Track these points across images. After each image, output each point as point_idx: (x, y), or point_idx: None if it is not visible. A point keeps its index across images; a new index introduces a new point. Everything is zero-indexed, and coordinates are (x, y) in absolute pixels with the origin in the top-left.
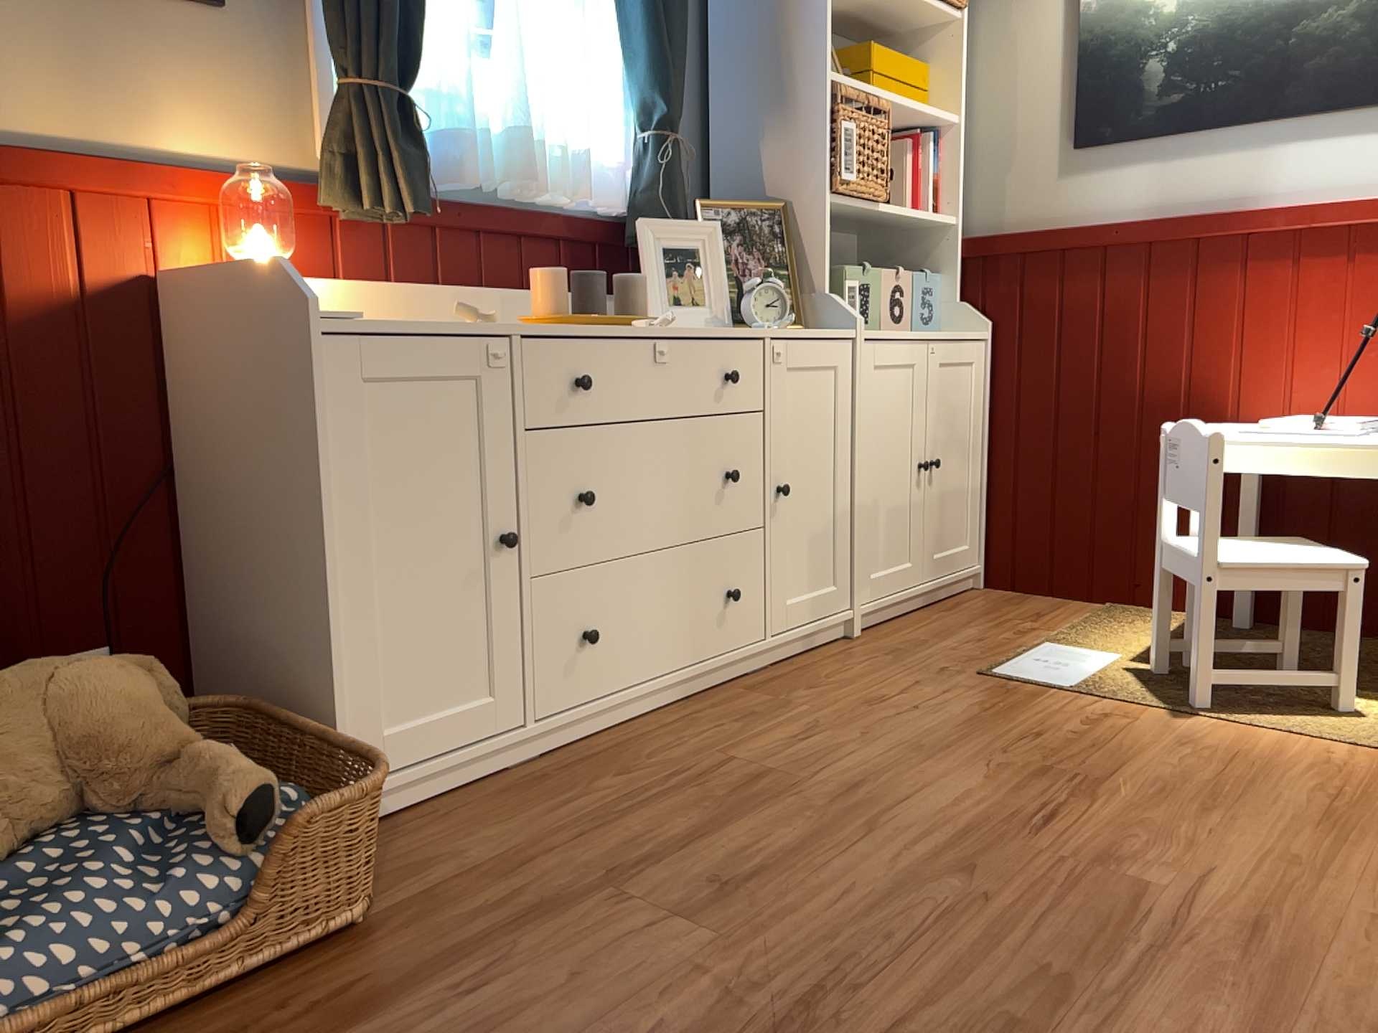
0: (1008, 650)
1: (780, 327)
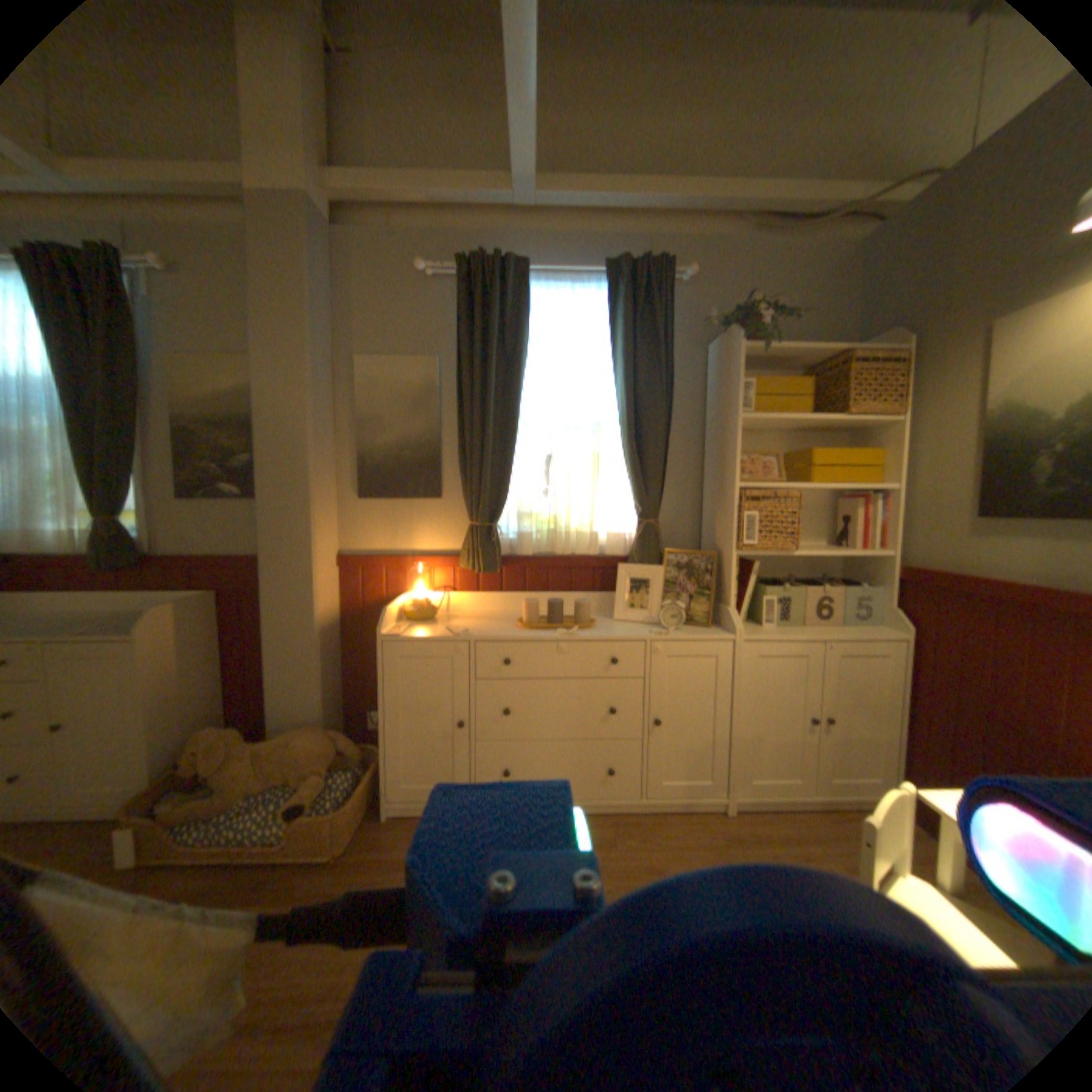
0: None
1: (675, 631)
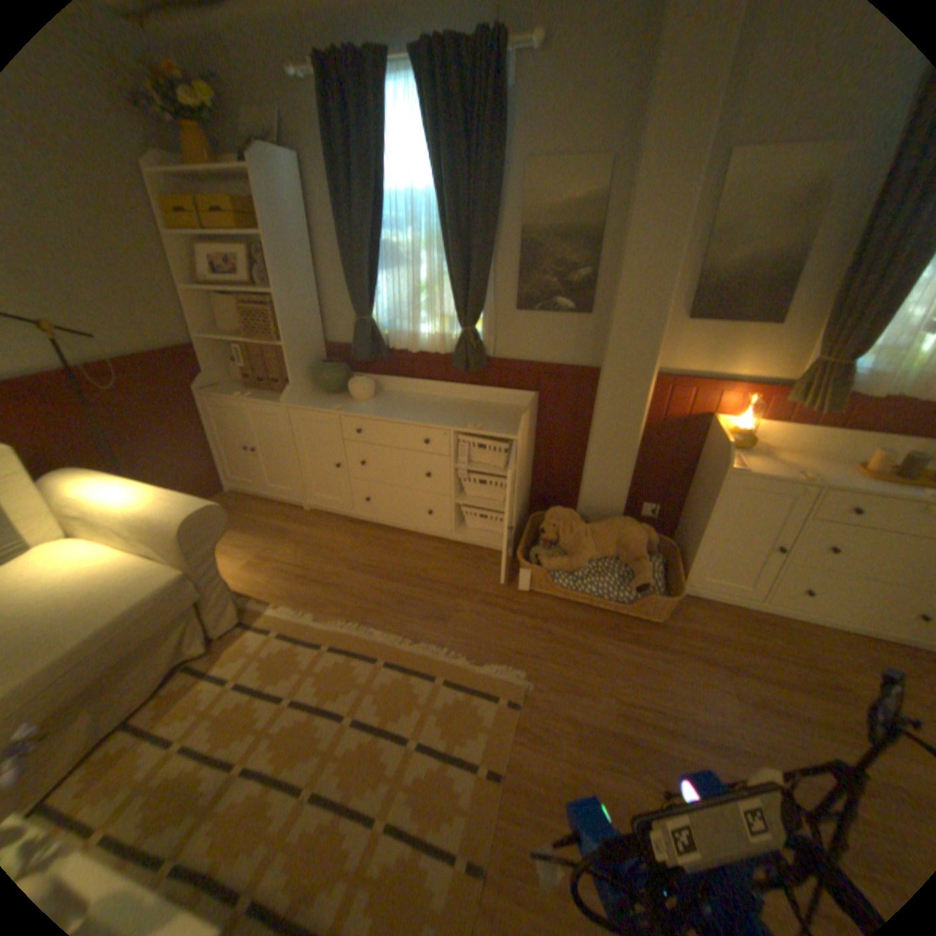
0: None
1: None
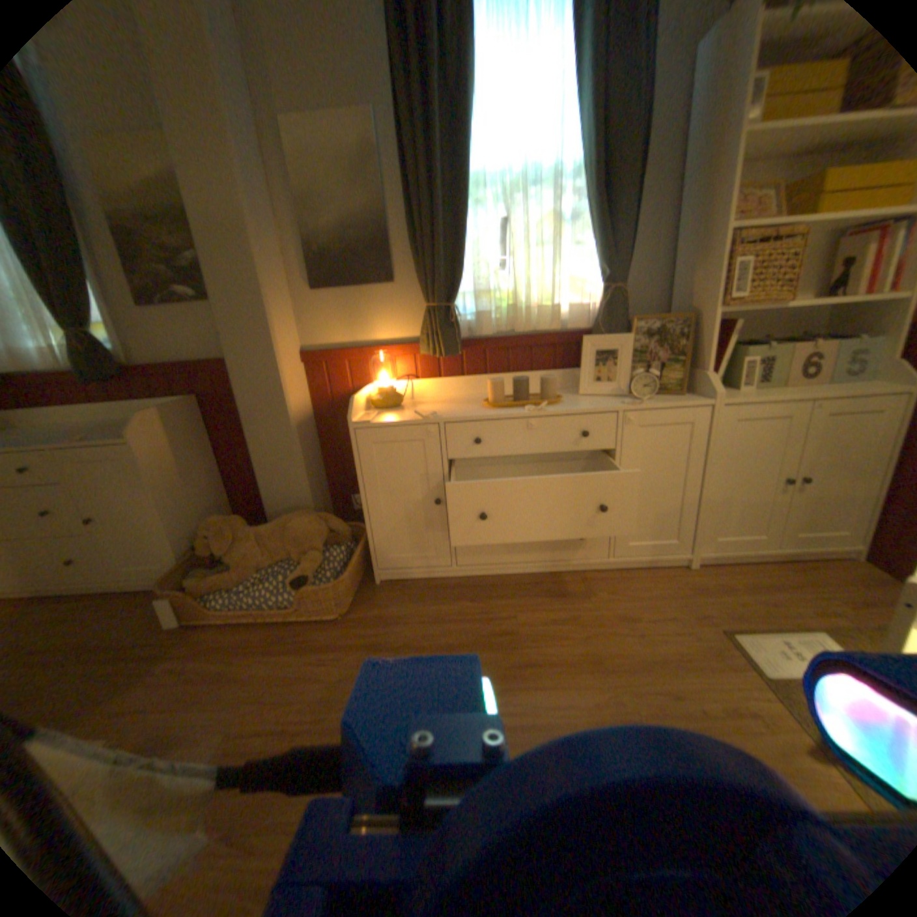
0: (781, 625)
1: (648, 400)
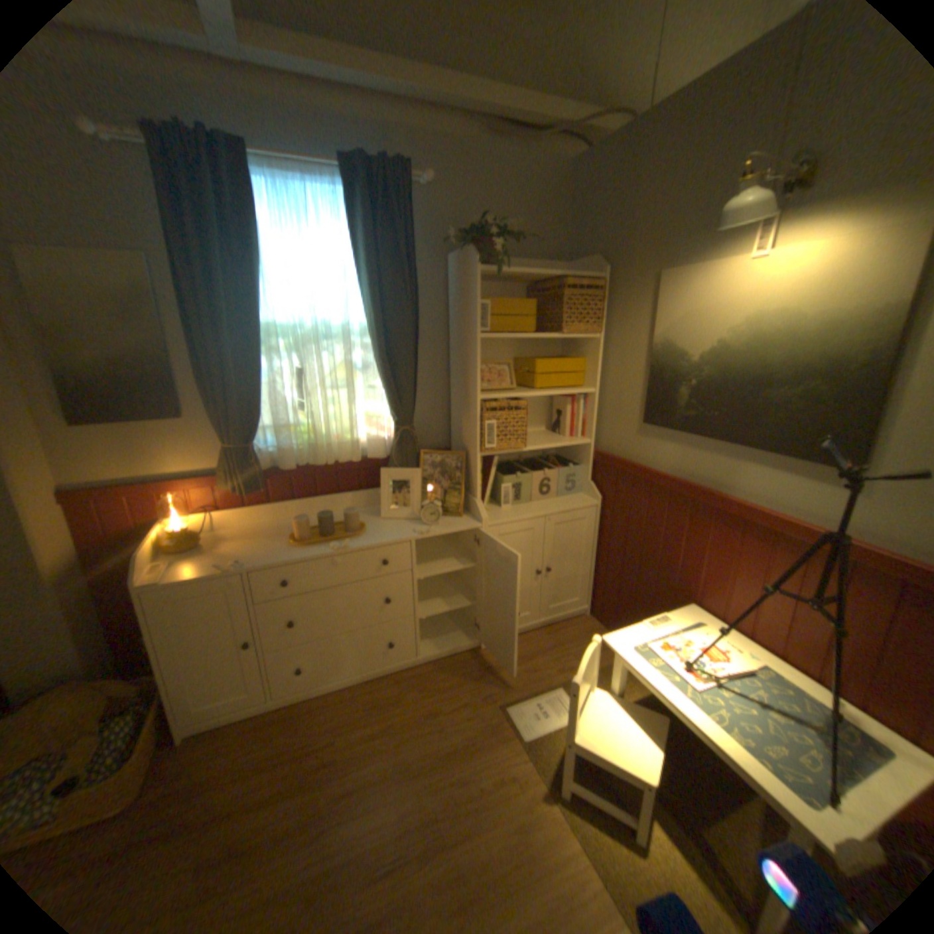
0: (537, 689)
1: (434, 527)
